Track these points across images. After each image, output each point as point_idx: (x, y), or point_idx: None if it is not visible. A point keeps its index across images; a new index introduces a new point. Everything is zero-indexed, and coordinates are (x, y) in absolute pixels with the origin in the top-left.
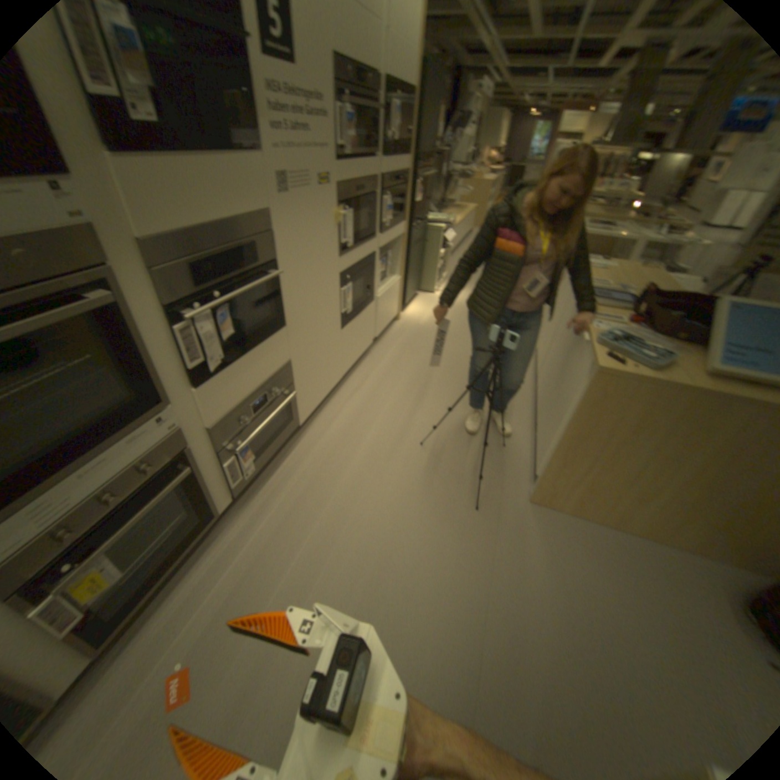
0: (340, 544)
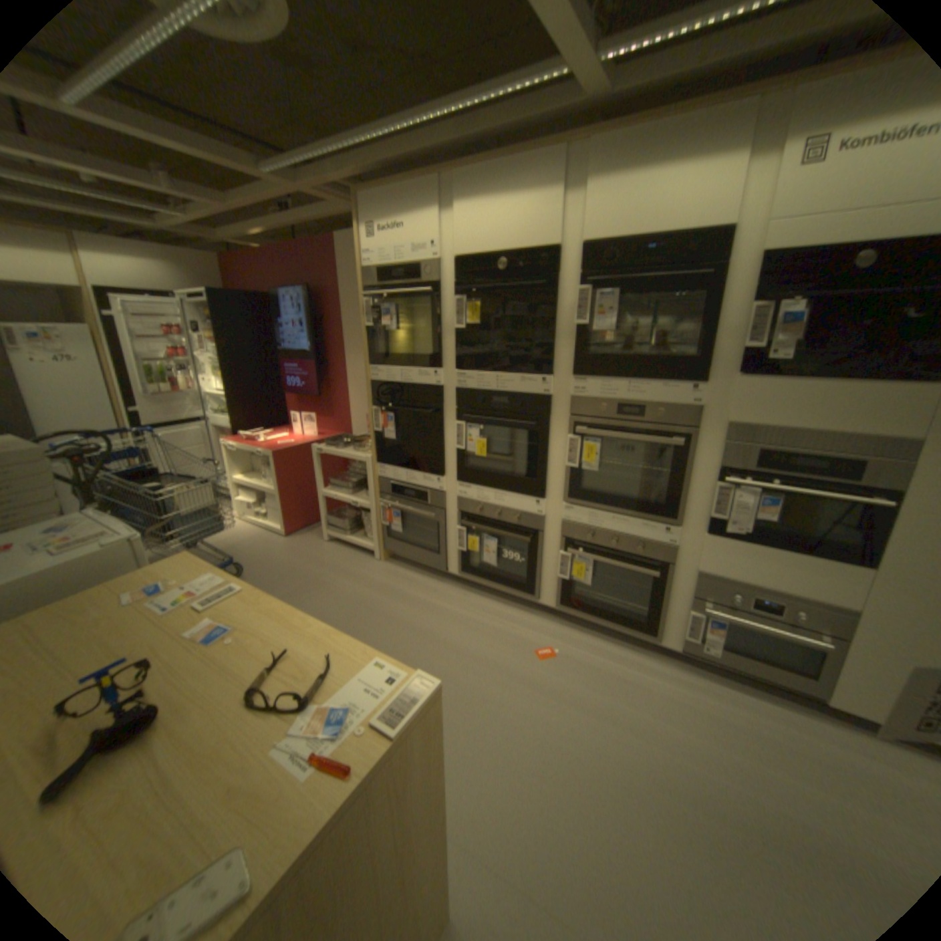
0: (679, 769)
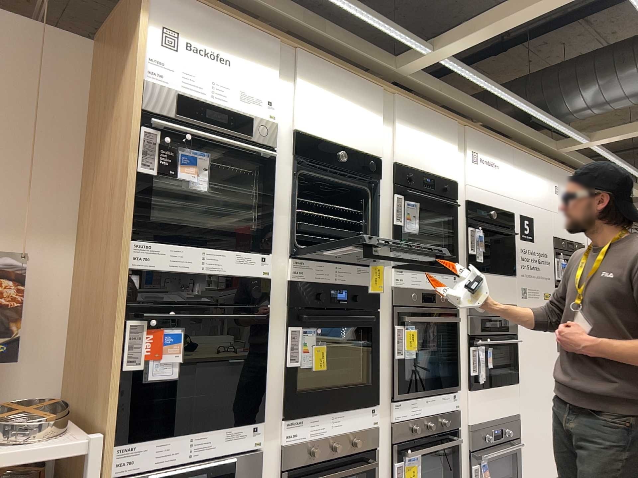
0: None
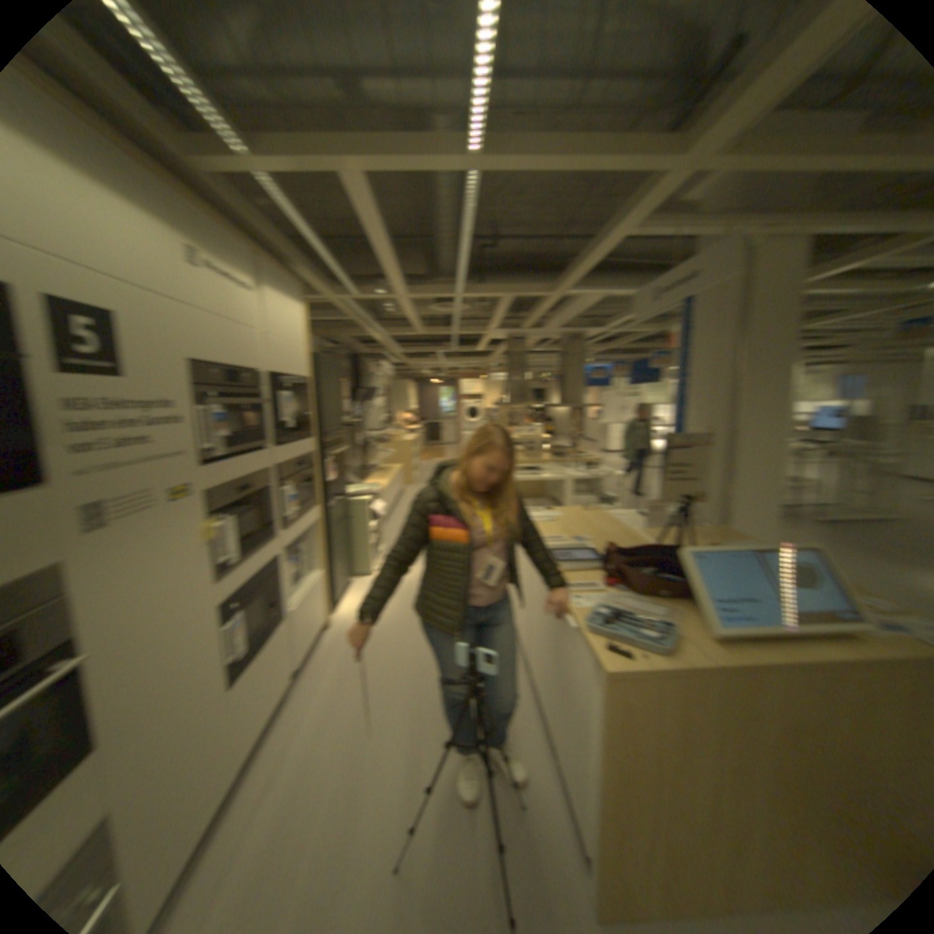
0: None
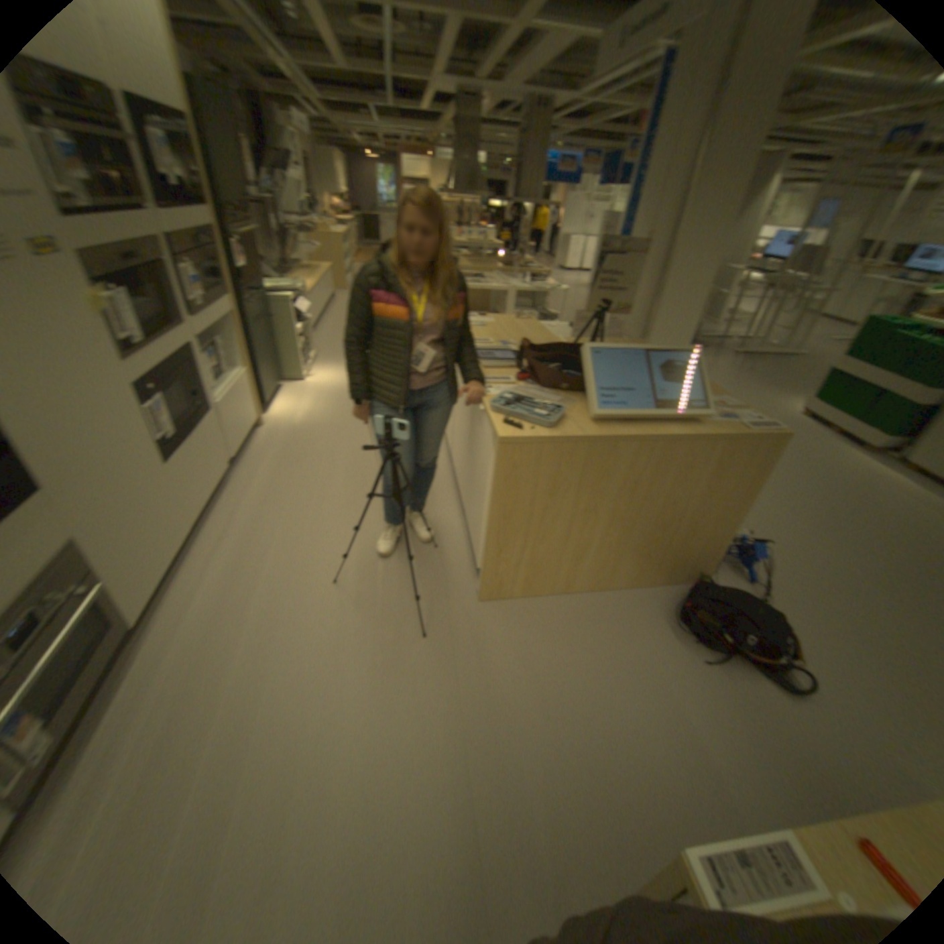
0: (250, 775)
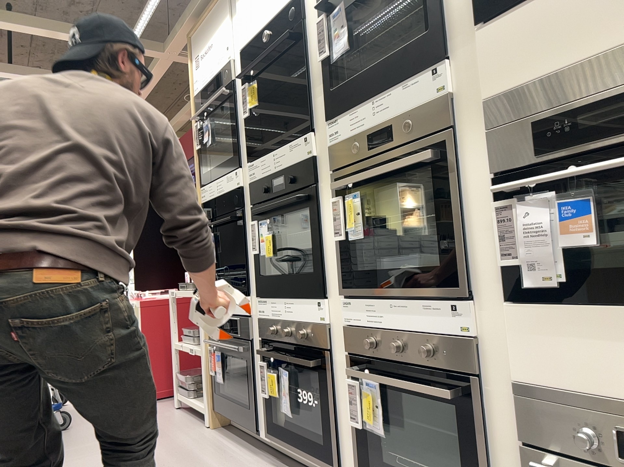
0: None
